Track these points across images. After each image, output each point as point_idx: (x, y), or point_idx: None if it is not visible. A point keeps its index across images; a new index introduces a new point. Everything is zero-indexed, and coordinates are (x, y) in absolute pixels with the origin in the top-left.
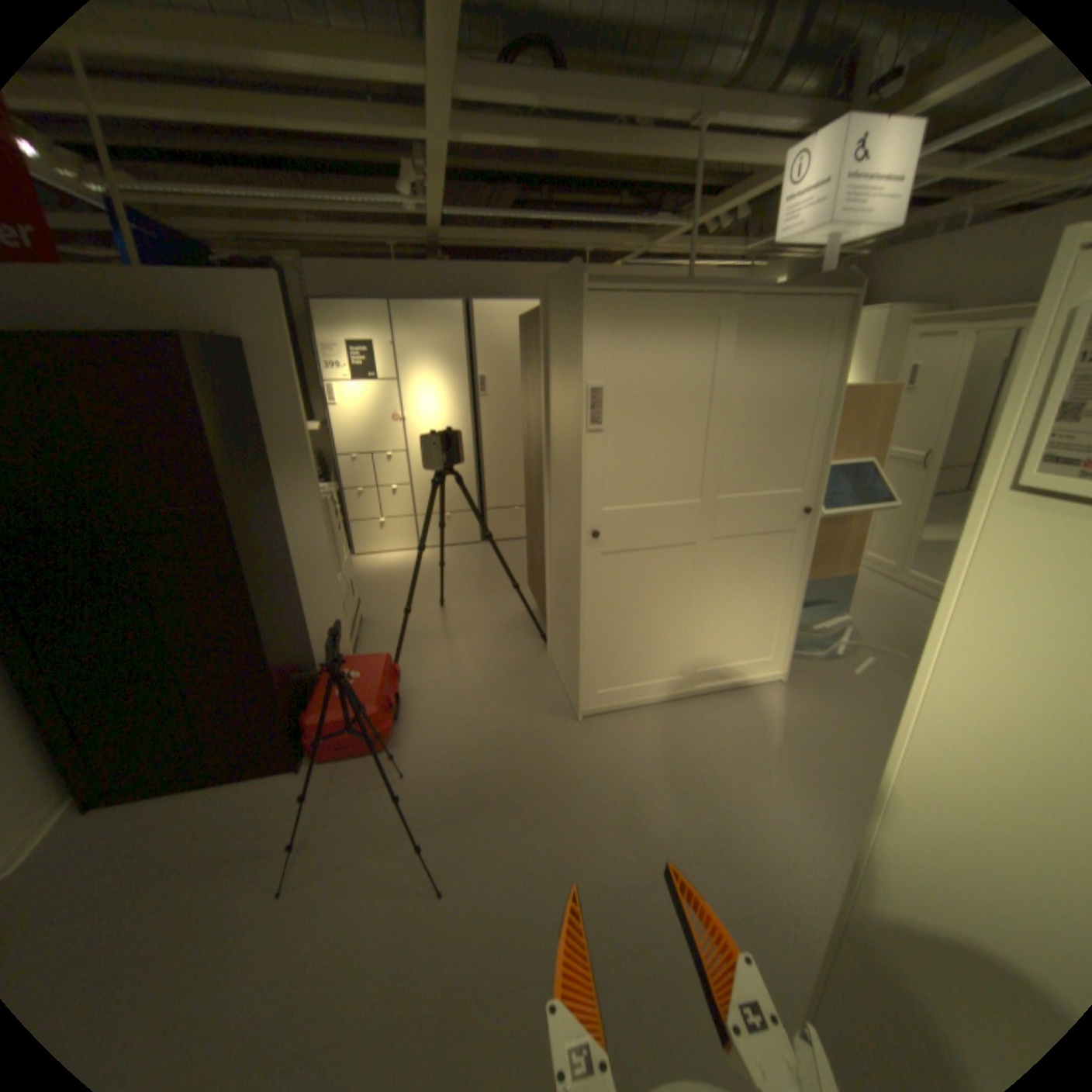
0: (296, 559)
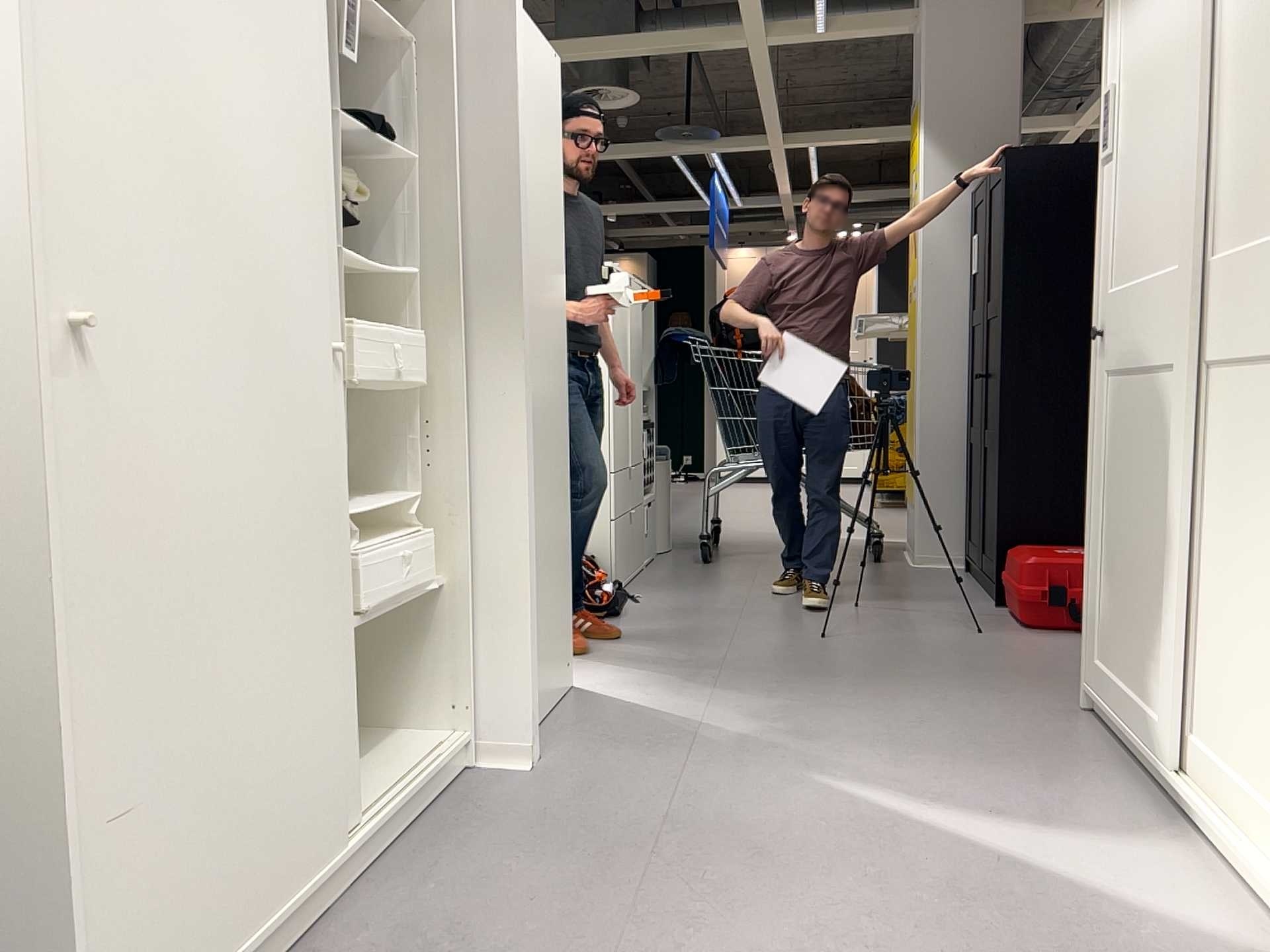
0: None
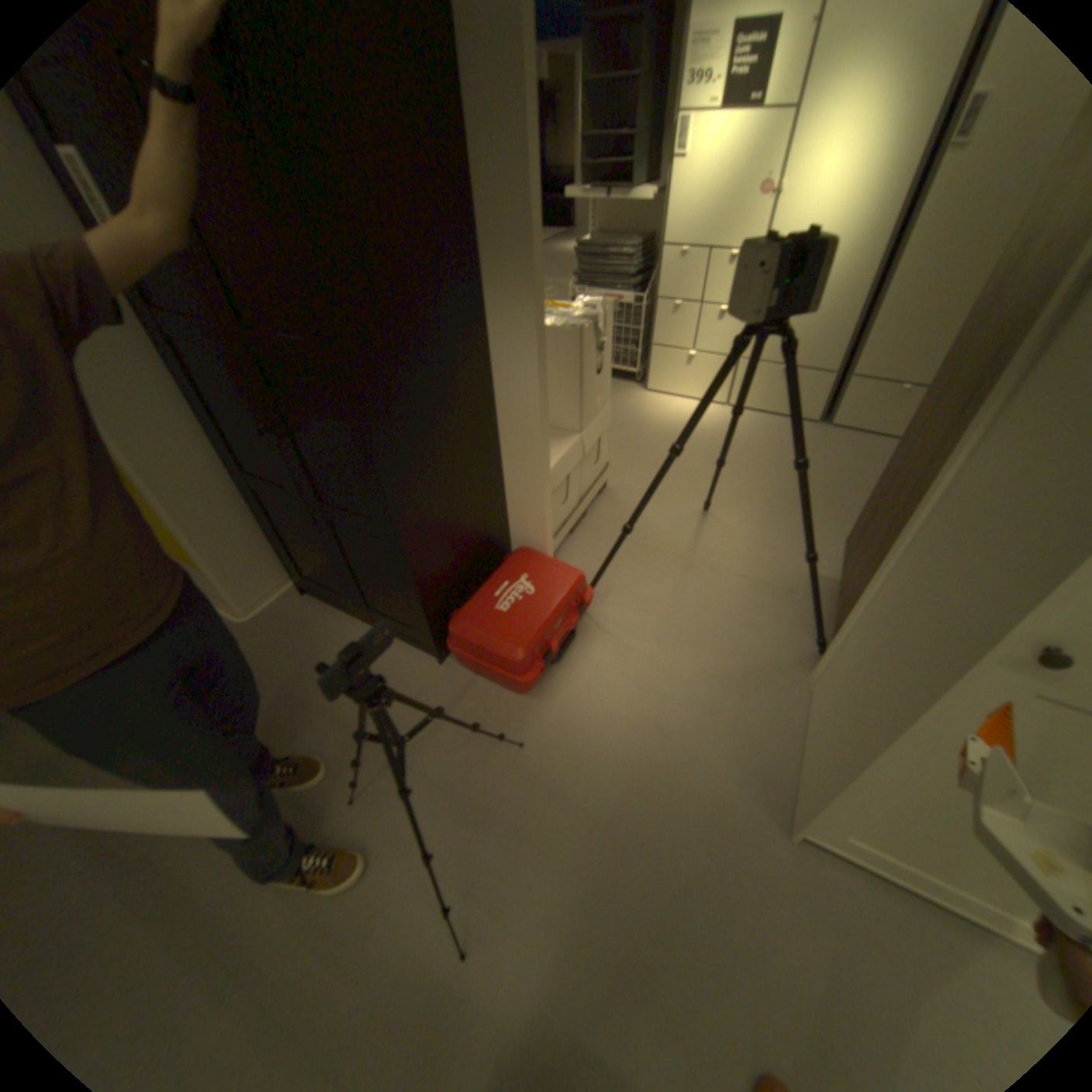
0: (500, 418)
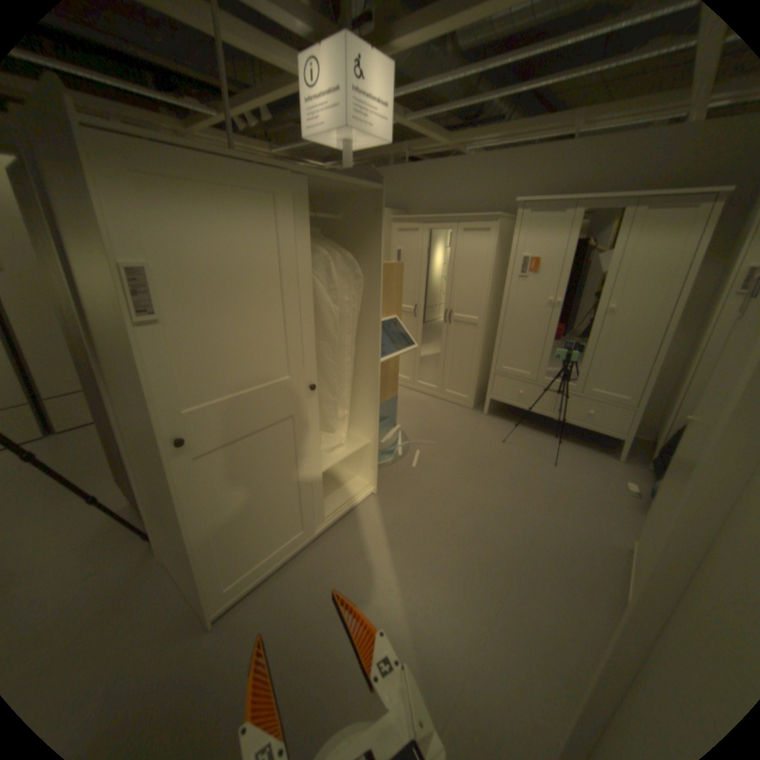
0: None
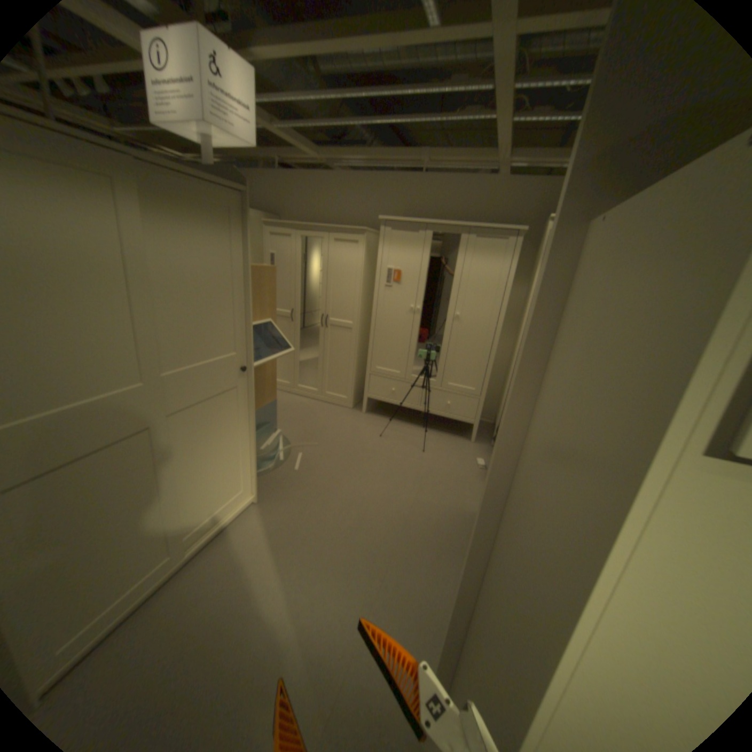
0: None
